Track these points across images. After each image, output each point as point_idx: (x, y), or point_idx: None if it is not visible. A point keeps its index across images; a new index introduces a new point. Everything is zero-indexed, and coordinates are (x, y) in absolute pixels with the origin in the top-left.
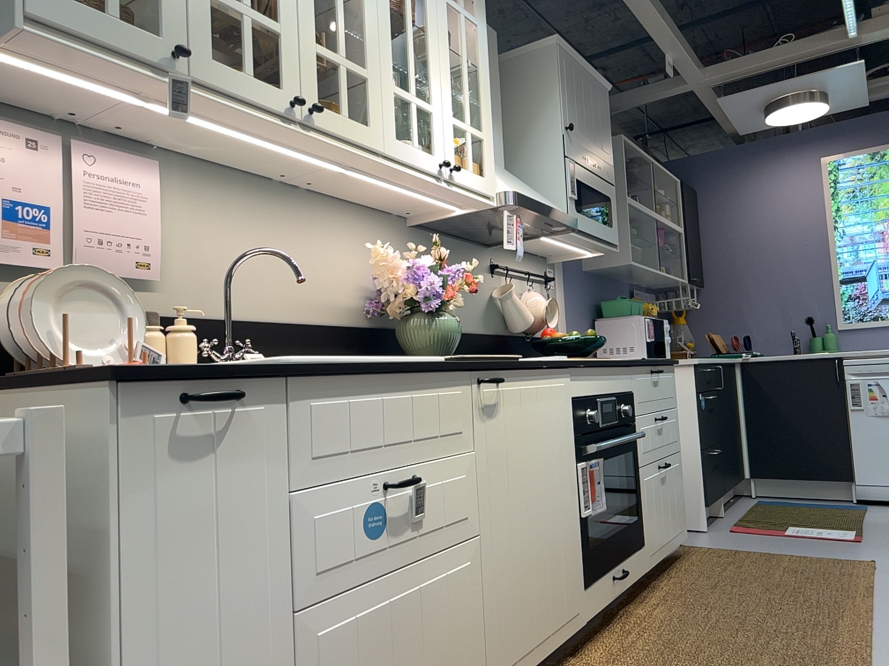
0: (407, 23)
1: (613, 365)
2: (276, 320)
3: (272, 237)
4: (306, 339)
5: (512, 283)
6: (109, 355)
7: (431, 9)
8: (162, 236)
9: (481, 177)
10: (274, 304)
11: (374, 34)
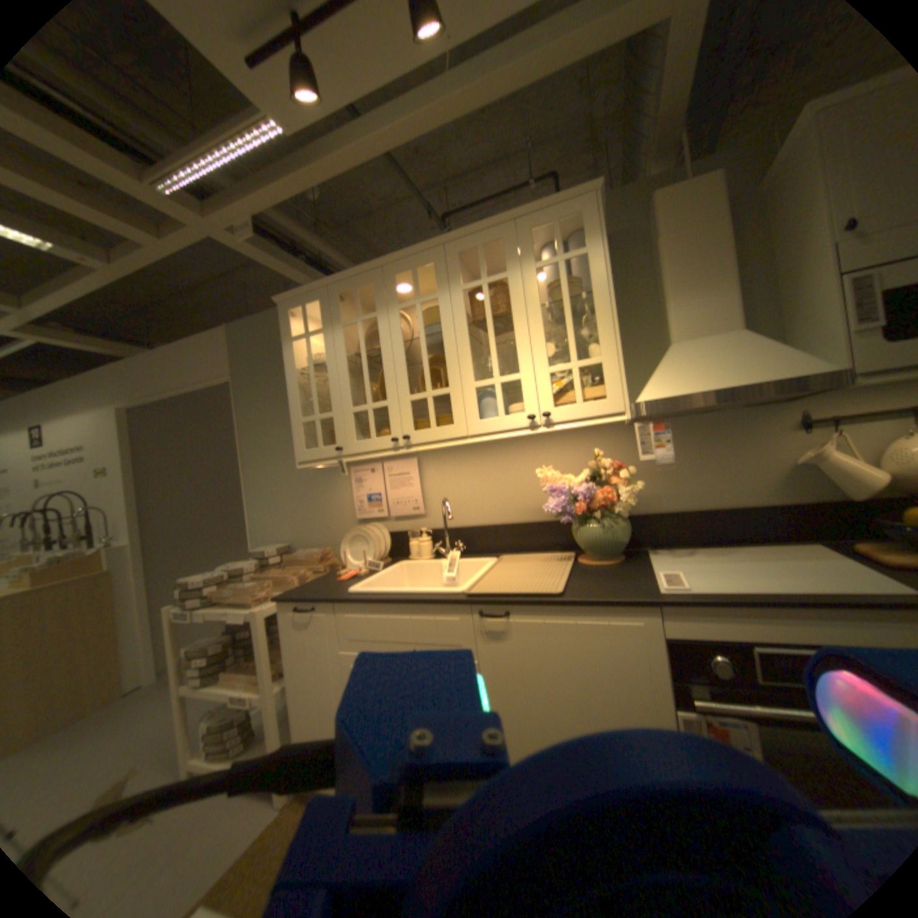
0: (487, 324)
1: (812, 607)
2: (494, 523)
3: (488, 474)
4: (516, 532)
5: (838, 438)
6: (356, 566)
7: (514, 291)
8: (427, 490)
9: (596, 401)
10: (493, 513)
11: (453, 358)
